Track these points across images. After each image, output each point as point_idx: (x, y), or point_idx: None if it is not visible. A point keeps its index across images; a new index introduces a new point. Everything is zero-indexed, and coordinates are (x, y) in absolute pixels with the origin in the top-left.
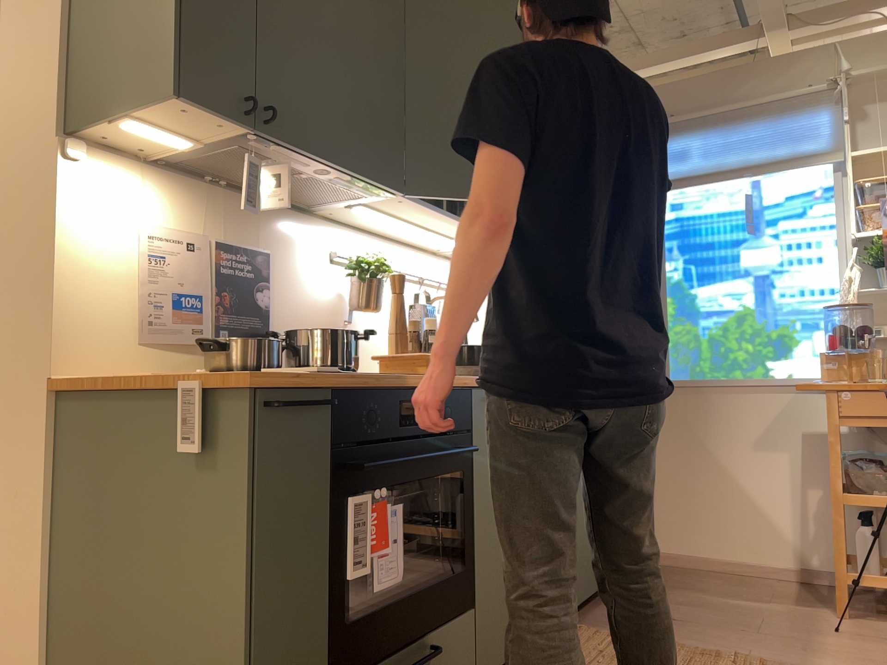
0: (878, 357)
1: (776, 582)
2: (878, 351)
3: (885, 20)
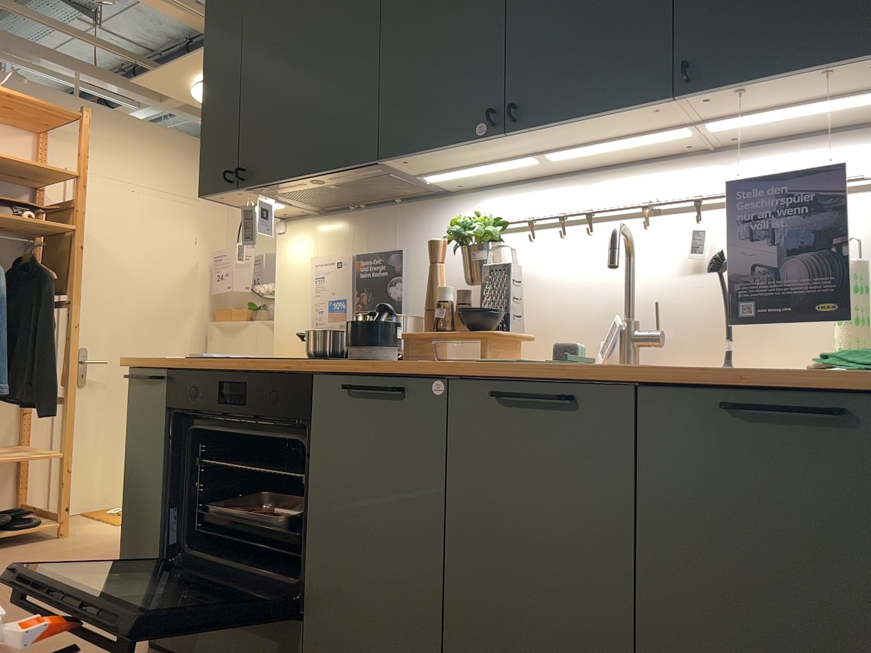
0: None
1: None
2: None
3: None
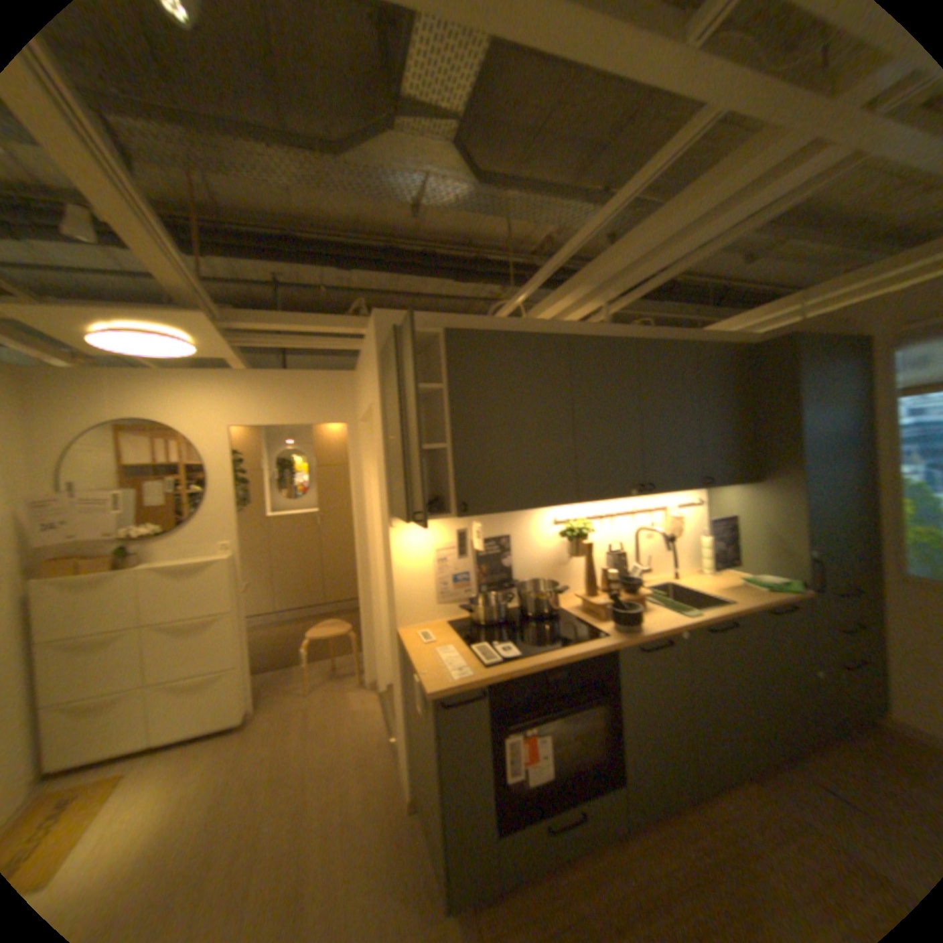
0: None
1: None
2: None
3: None
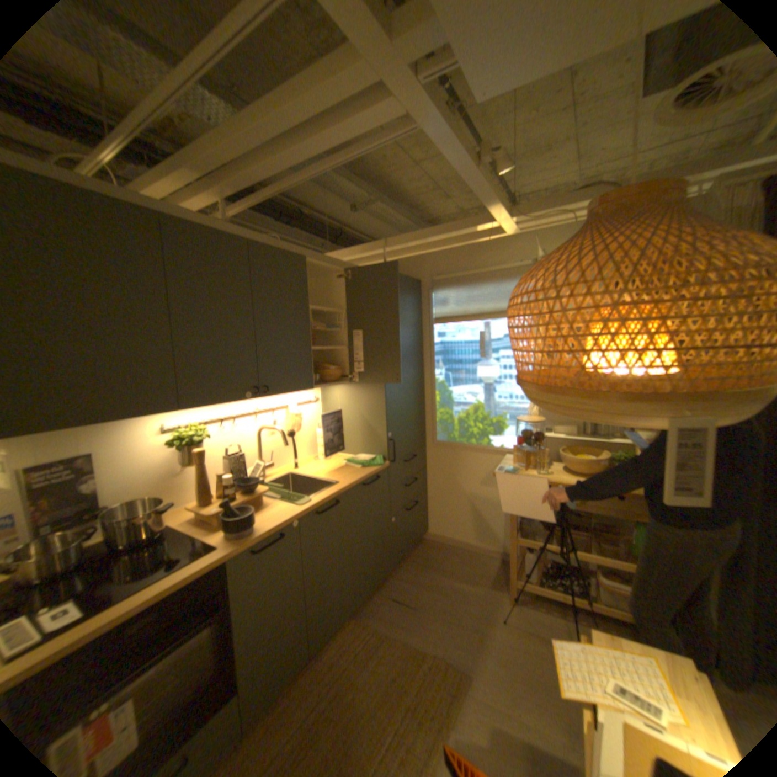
0: (546, 454)
1: (489, 561)
2: (546, 450)
3: (574, 215)
